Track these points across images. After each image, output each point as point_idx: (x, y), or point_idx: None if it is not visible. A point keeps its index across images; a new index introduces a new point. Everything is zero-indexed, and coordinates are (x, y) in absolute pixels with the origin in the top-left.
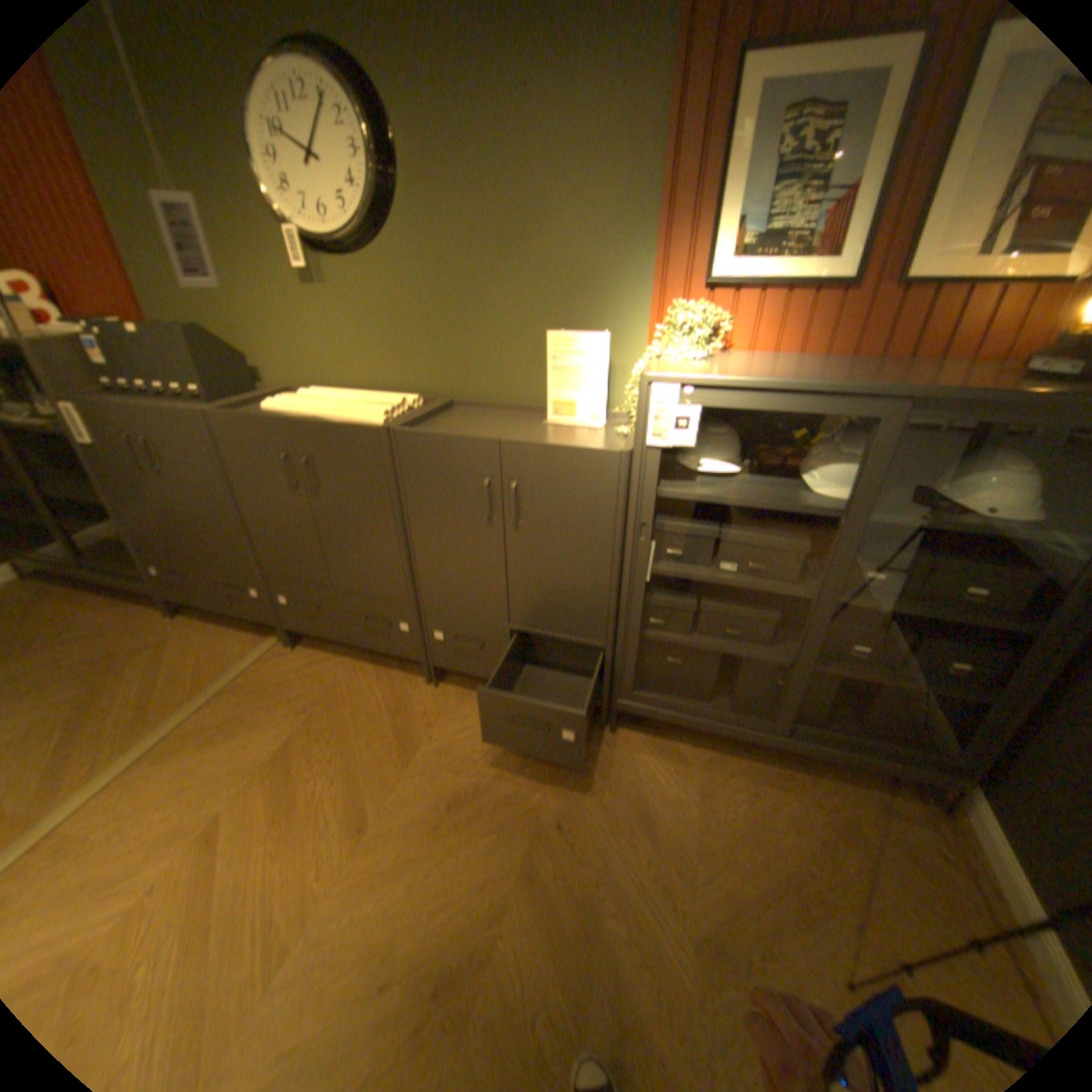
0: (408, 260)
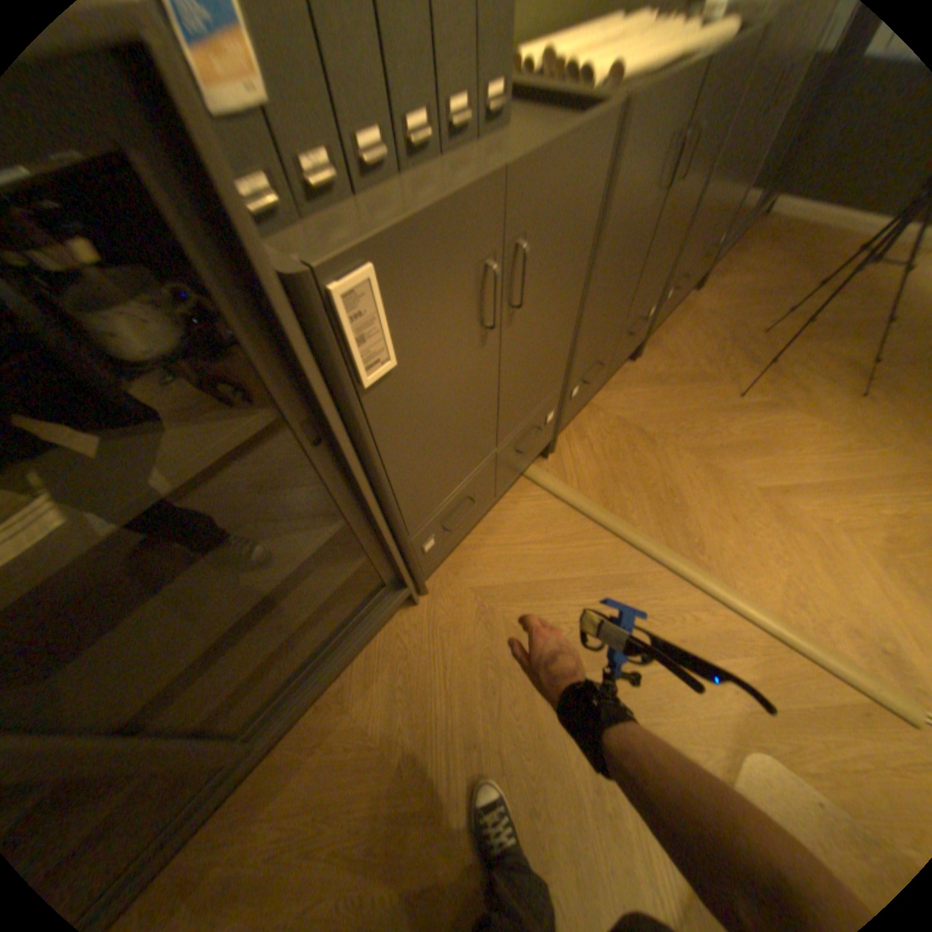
0: None
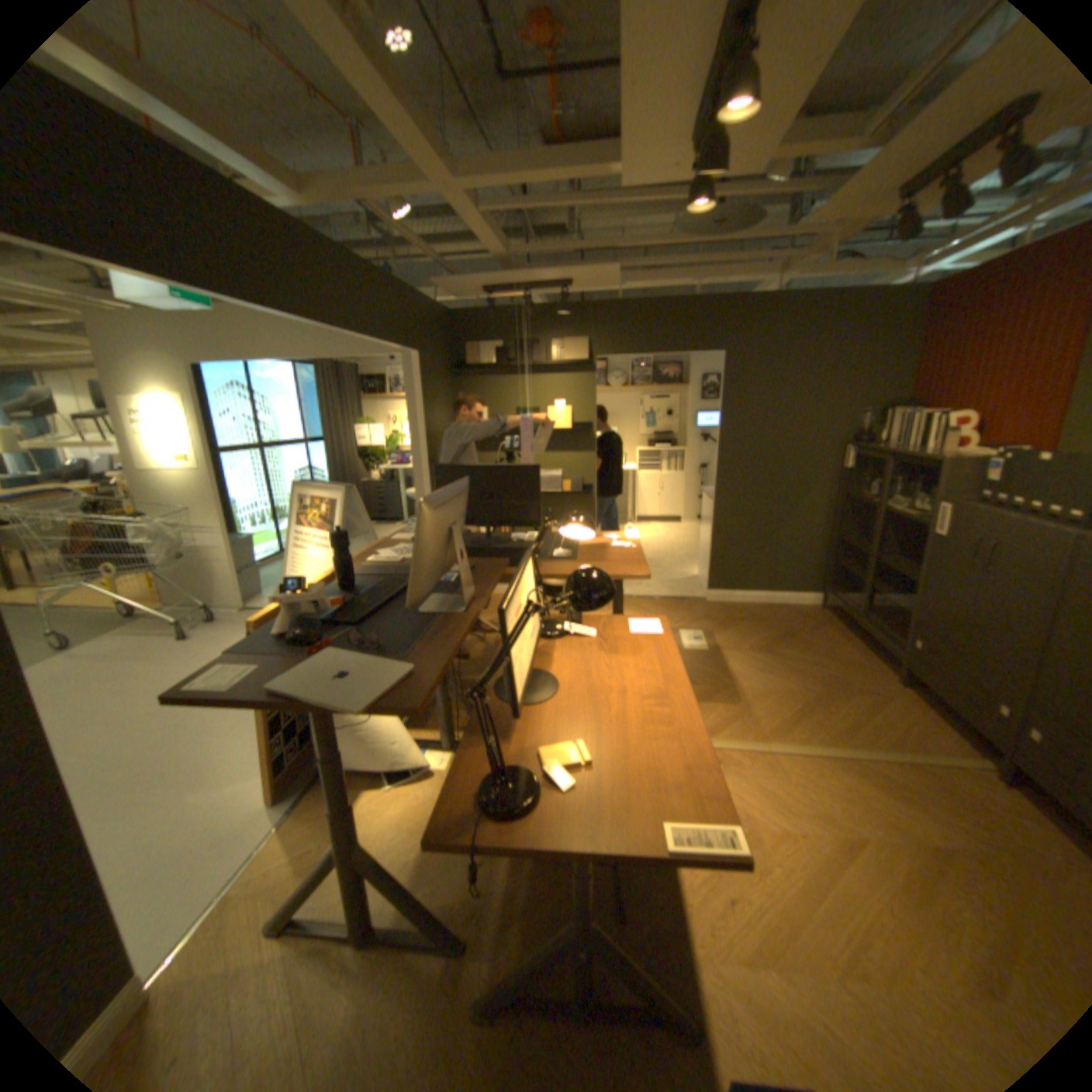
0: None
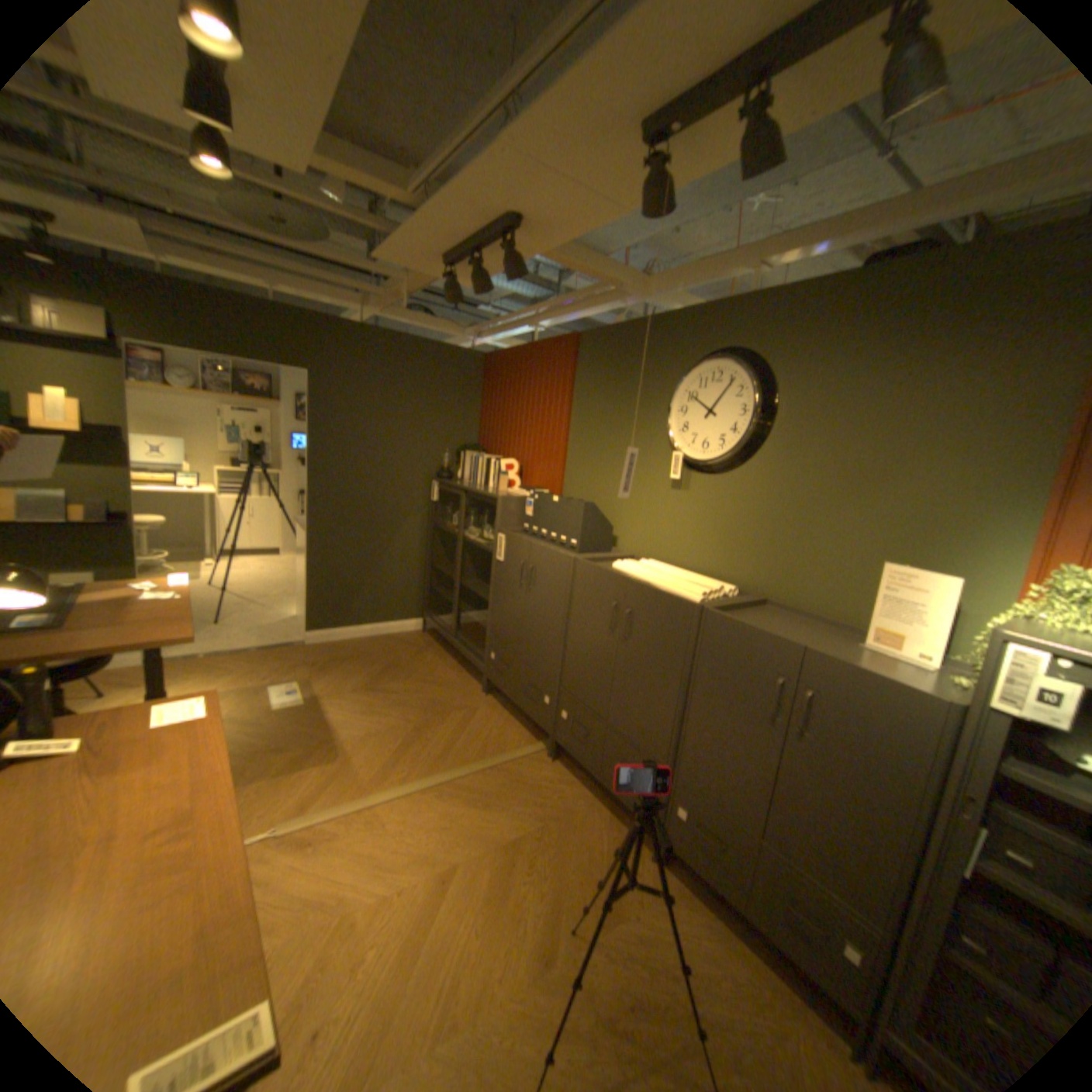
0: (763, 484)
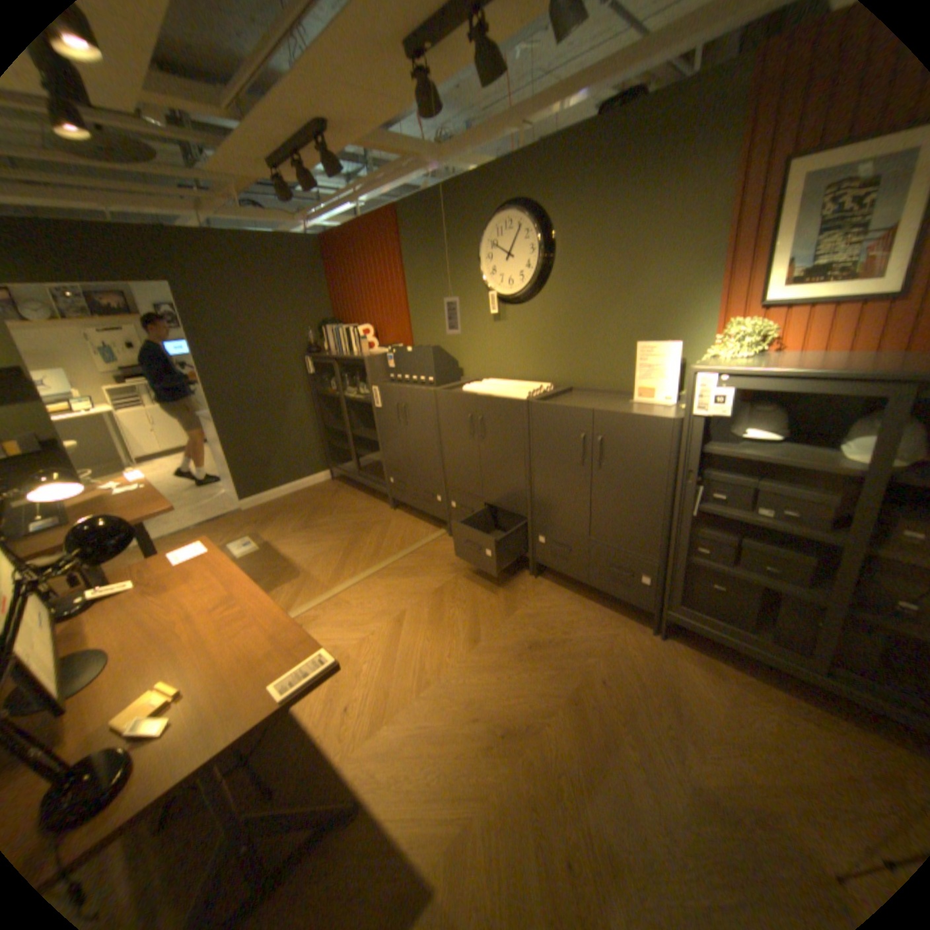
0: (555, 304)
